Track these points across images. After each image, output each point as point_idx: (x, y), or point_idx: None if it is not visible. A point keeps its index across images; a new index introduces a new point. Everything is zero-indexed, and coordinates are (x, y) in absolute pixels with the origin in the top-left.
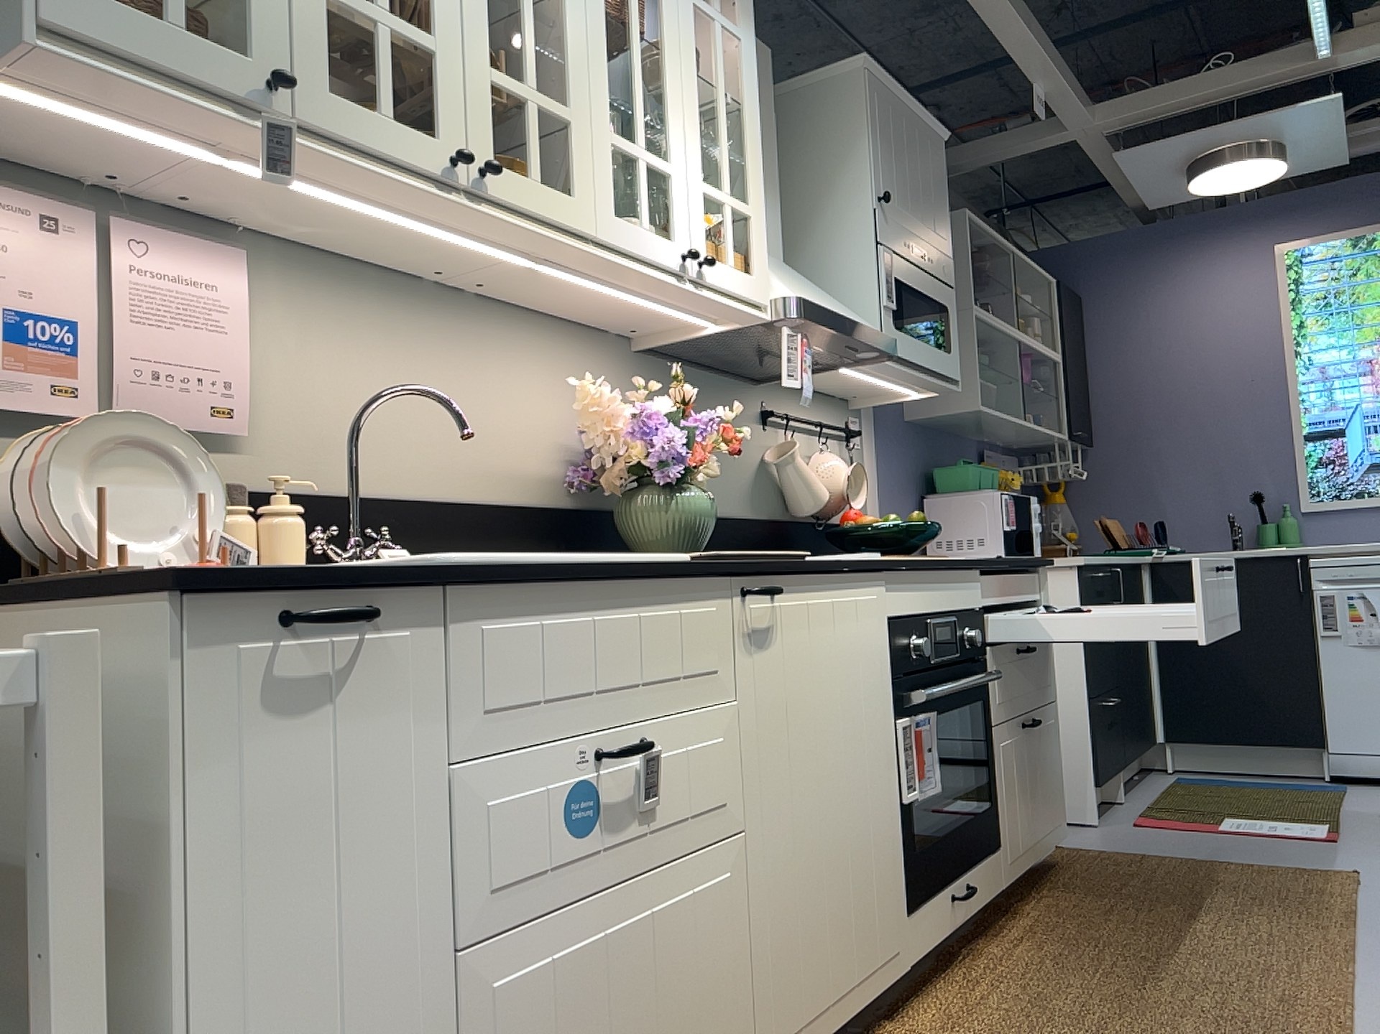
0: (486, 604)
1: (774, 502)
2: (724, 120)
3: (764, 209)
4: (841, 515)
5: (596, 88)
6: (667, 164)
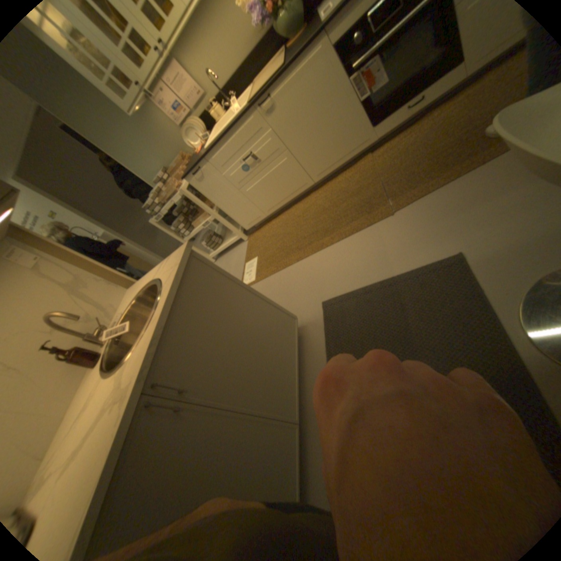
0: (211, 154)
1: None
2: None
3: None
4: None
5: None
6: None
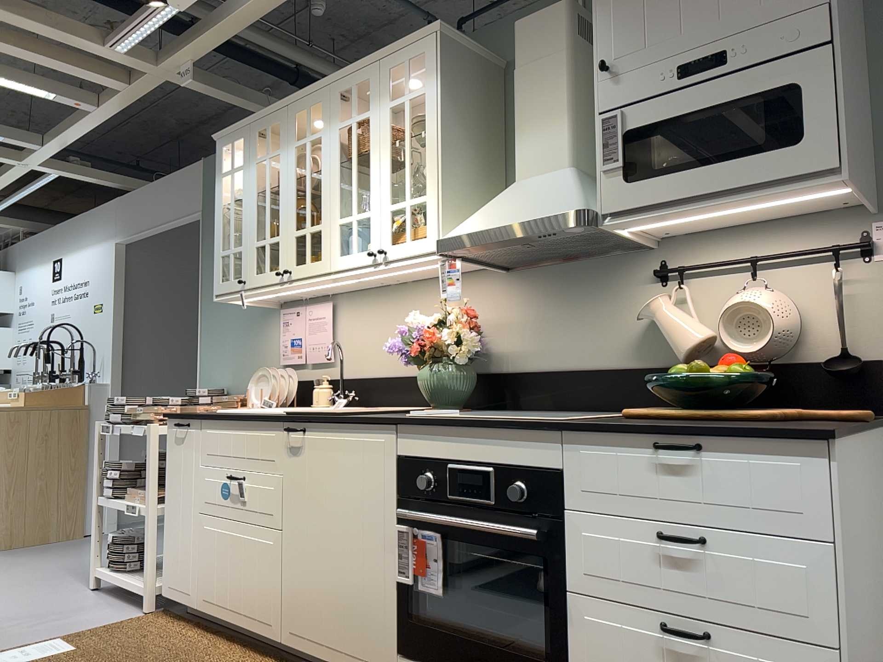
0: (209, 424)
1: (669, 350)
2: (406, 156)
3: (439, 186)
4: (763, 355)
5: (331, 205)
6: (366, 212)
